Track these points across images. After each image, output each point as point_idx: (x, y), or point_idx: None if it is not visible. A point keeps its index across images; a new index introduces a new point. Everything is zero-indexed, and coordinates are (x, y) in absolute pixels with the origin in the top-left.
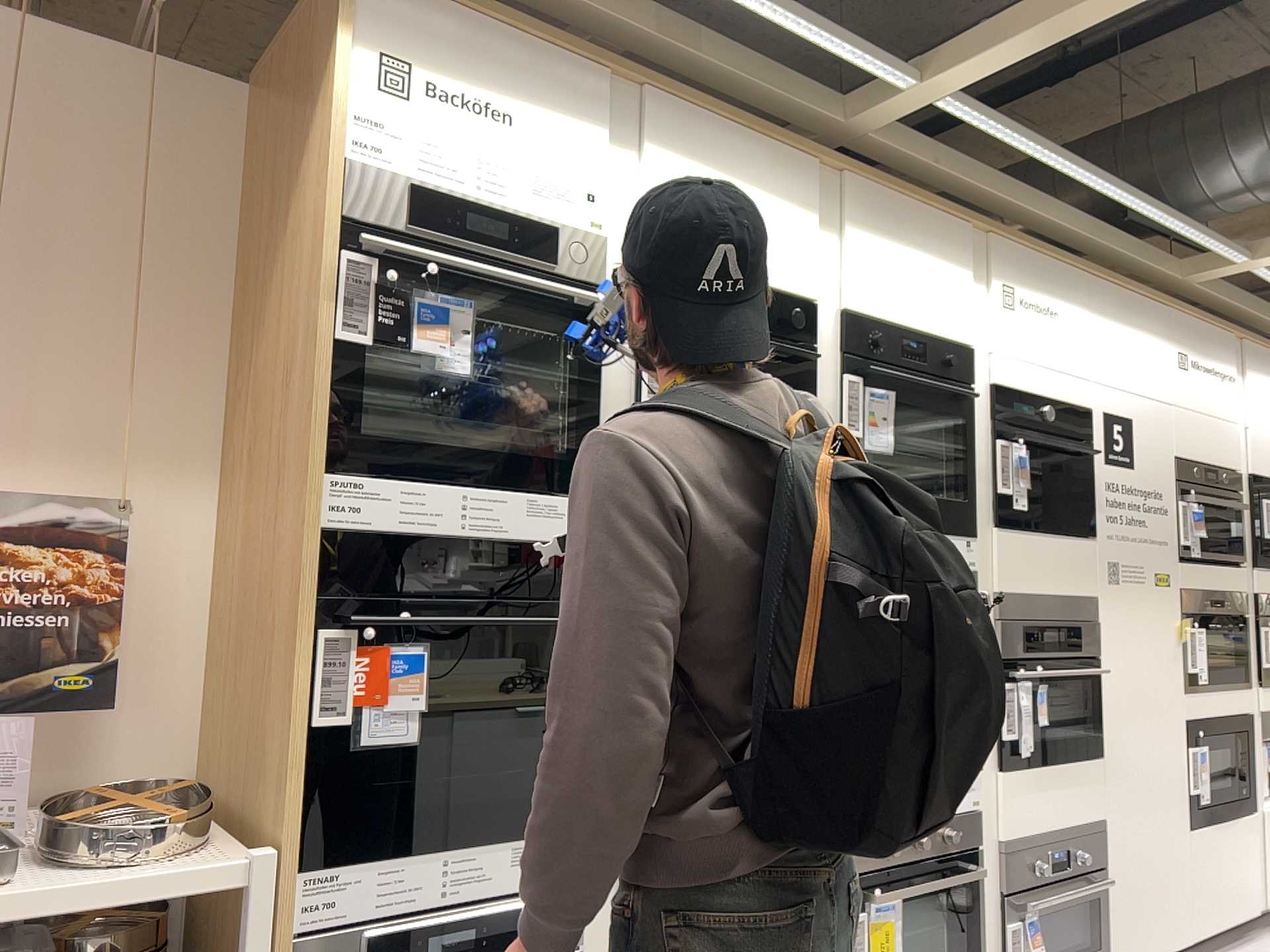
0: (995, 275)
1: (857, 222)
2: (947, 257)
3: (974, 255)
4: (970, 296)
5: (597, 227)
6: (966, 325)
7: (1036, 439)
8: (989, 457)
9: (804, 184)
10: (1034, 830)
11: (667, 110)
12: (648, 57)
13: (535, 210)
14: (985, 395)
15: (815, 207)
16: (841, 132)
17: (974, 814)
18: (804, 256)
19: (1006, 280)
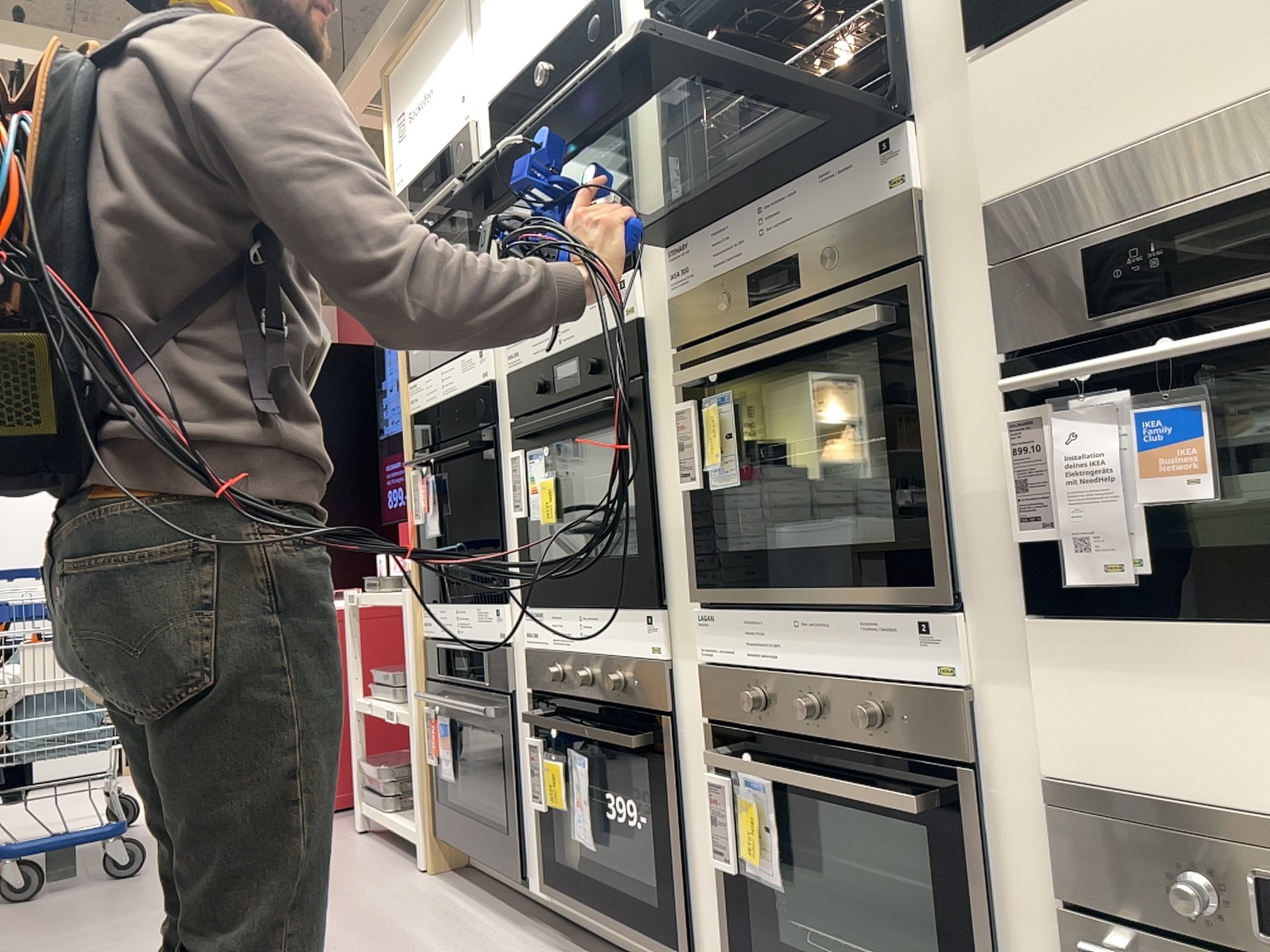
0: None
1: None
2: None
3: None
4: None
5: (466, 121)
6: None
7: None
8: None
9: None
10: (1184, 796)
11: None
12: None
13: (443, 144)
14: None
15: None
16: None
17: (942, 696)
18: None
19: None
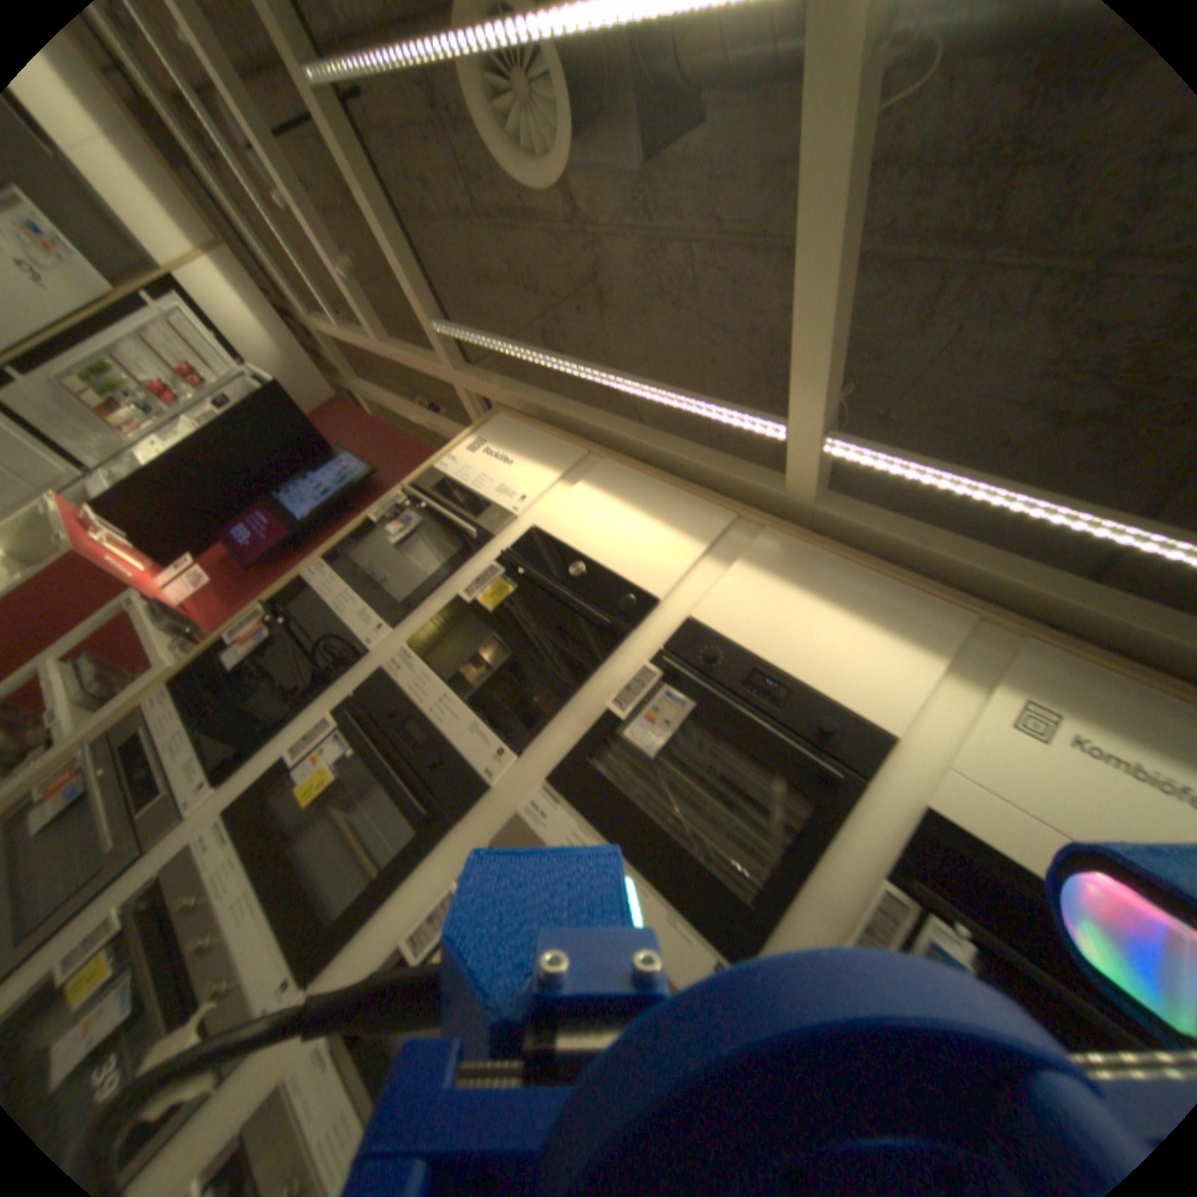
0: (1014, 682)
1: (754, 561)
2: (900, 629)
3: (980, 651)
4: (931, 683)
5: (514, 511)
6: (899, 709)
7: (985, 936)
8: (865, 903)
9: (706, 525)
10: None
11: (610, 470)
12: (635, 454)
13: (489, 498)
14: (907, 815)
15: (708, 540)
16: (787, 503)
17: None
18: (667, 567)
19: (1049, 698)
